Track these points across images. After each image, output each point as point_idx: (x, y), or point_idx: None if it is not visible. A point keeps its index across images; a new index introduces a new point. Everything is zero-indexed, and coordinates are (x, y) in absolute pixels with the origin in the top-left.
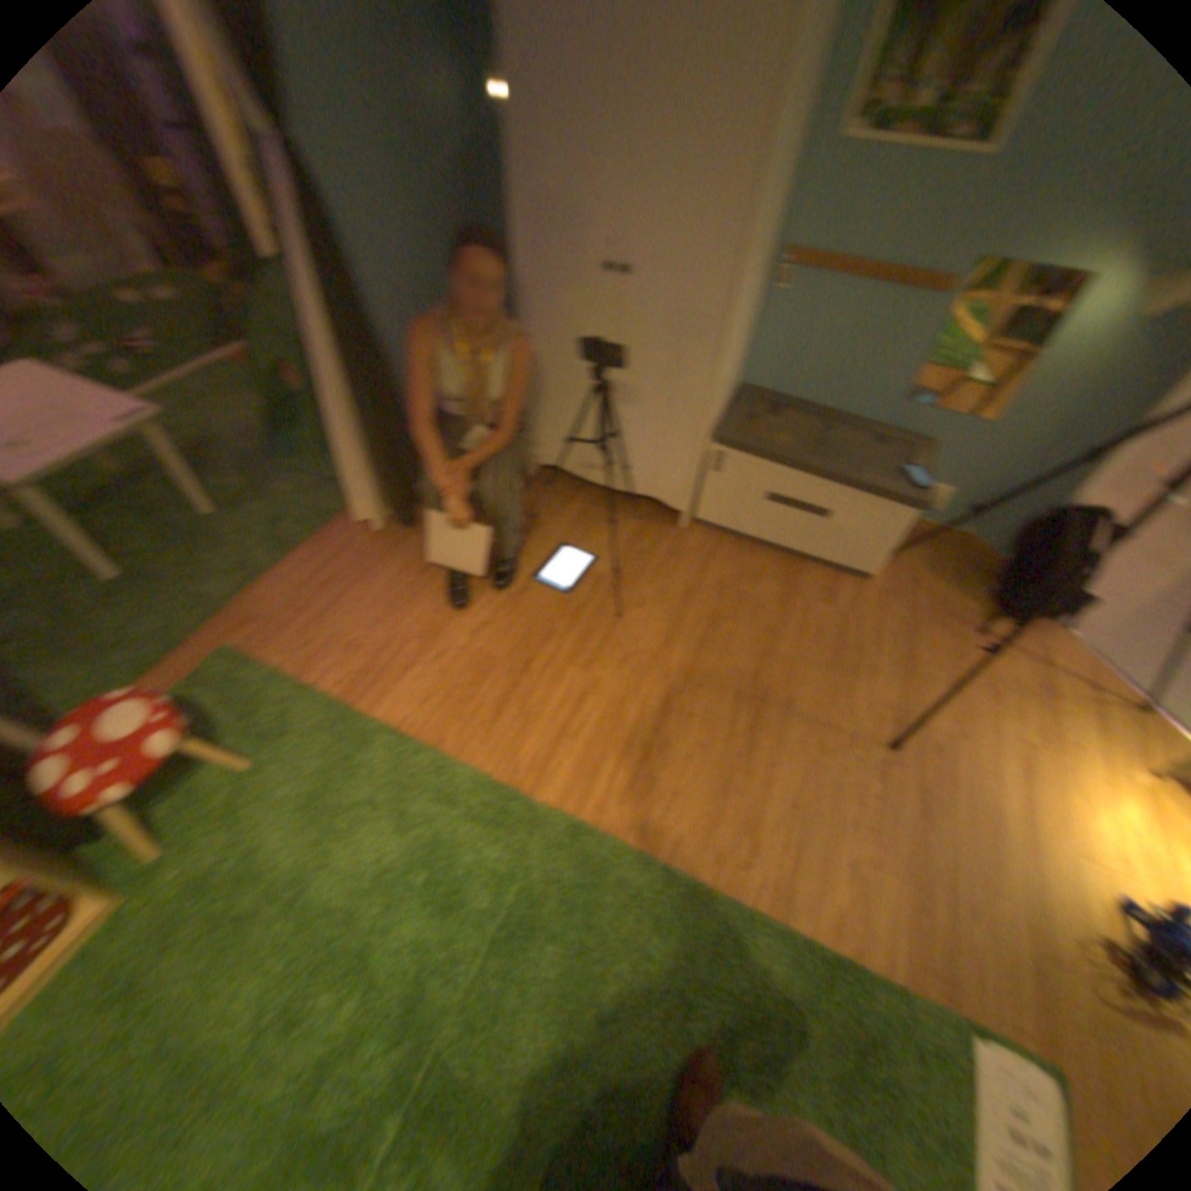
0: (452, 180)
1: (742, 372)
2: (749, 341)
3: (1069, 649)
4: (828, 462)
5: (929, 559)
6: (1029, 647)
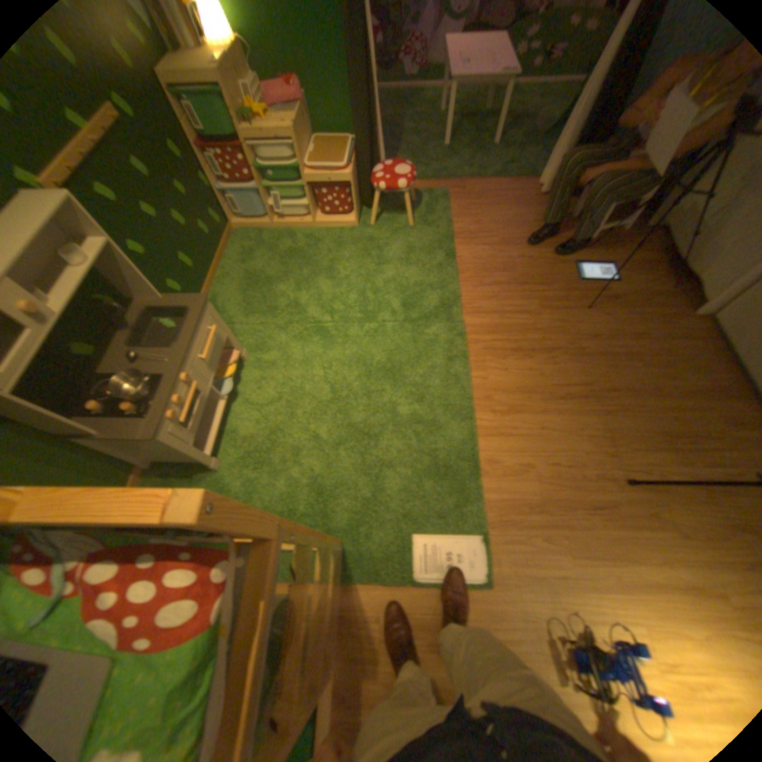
0: None
1: None
2: None
3: None
4: None
5: None
6: None
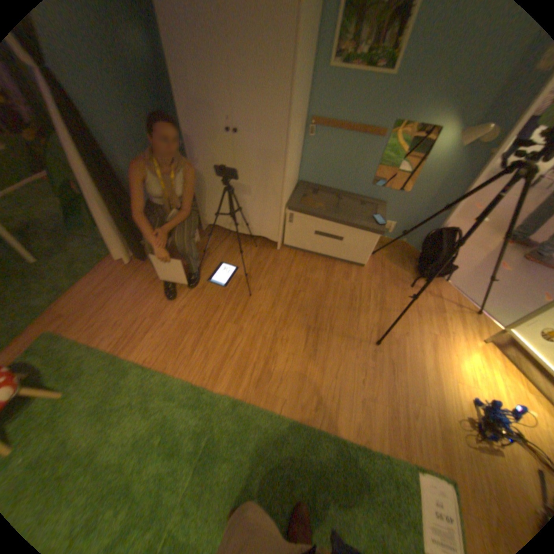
0: (146, 86)
1: (298, 175)
2: (300, 160)
3: (448, 289)
4: (339, 215)
5: (388, 254)
6: (432, 290)
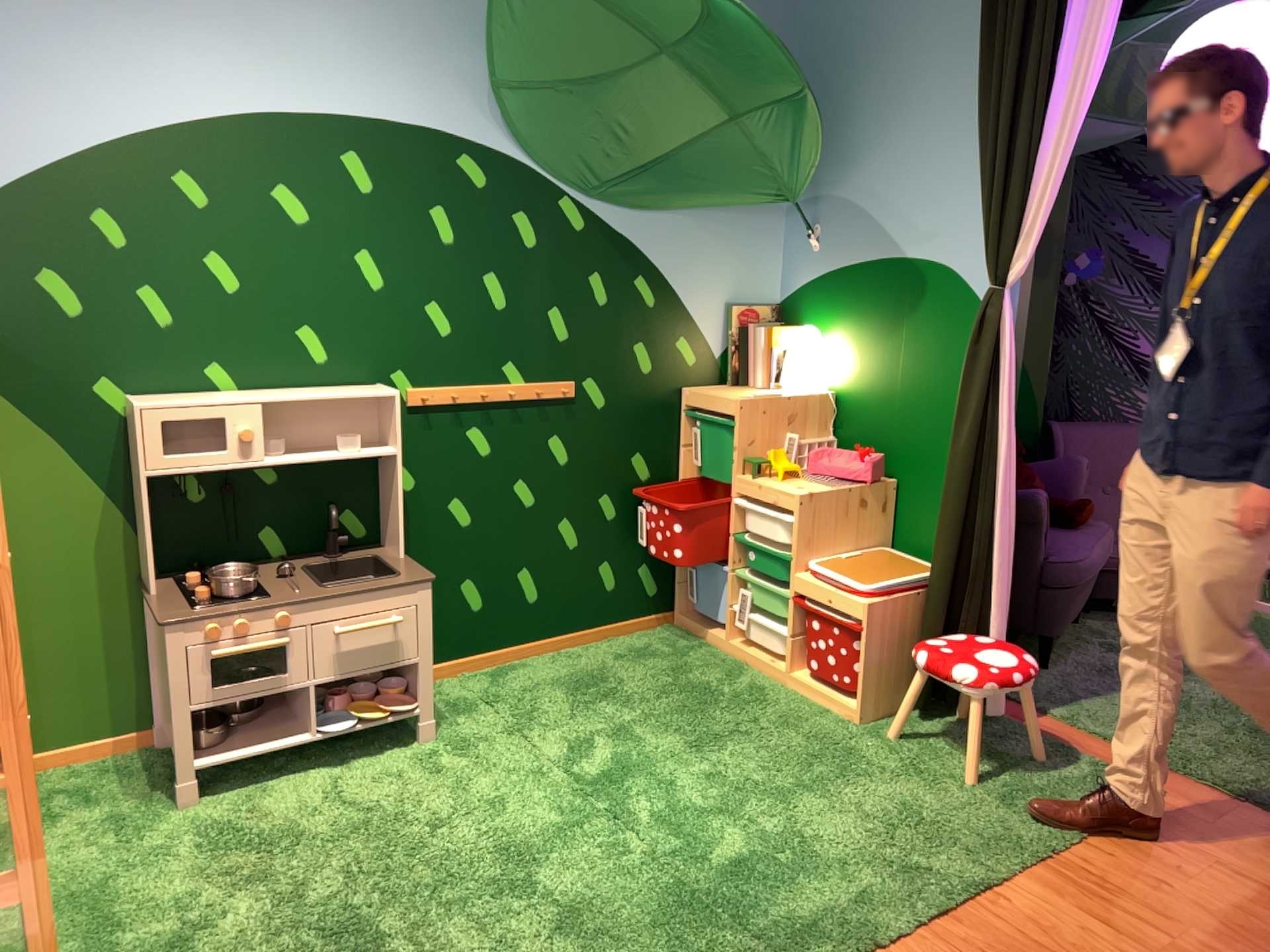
0: None
1: None
2: None
3: None
4: None
5: None
6: None
